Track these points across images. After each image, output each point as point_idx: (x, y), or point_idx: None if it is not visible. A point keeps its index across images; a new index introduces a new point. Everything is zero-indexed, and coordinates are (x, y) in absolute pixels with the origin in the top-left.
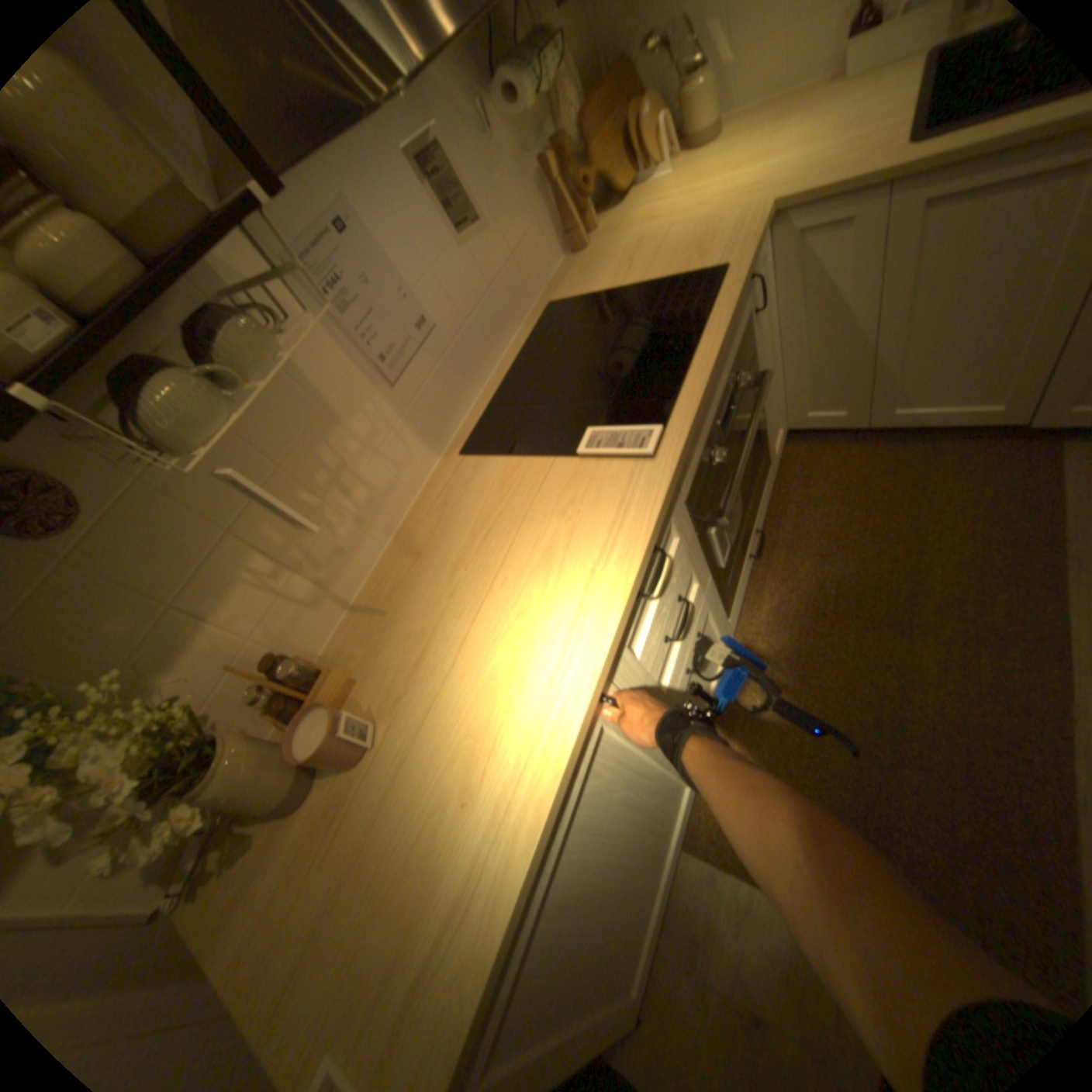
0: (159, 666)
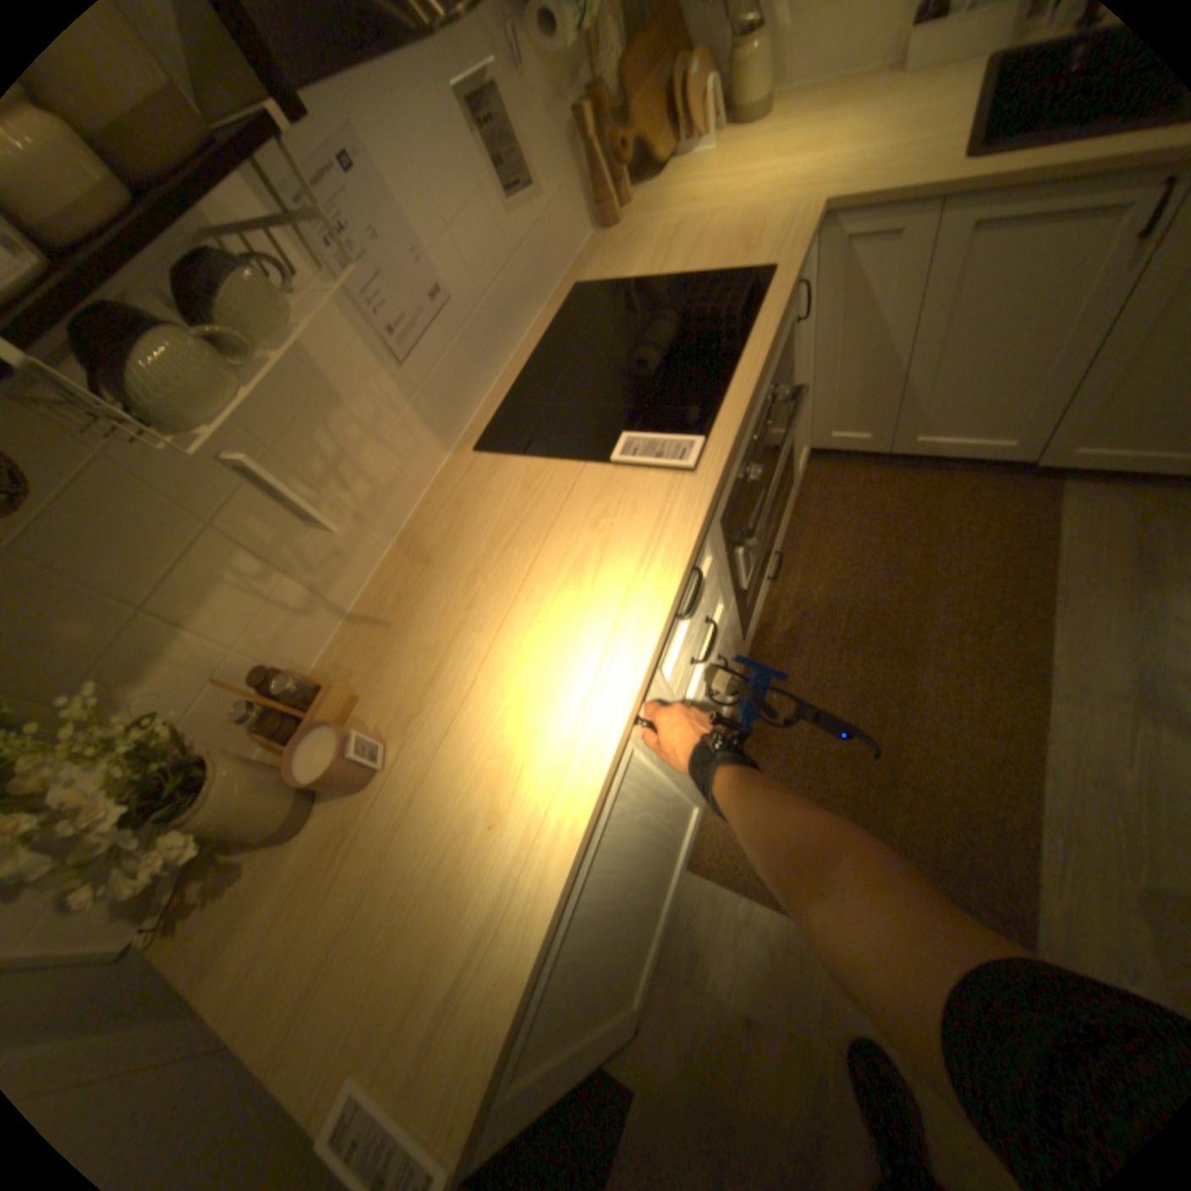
0: (132, 679)
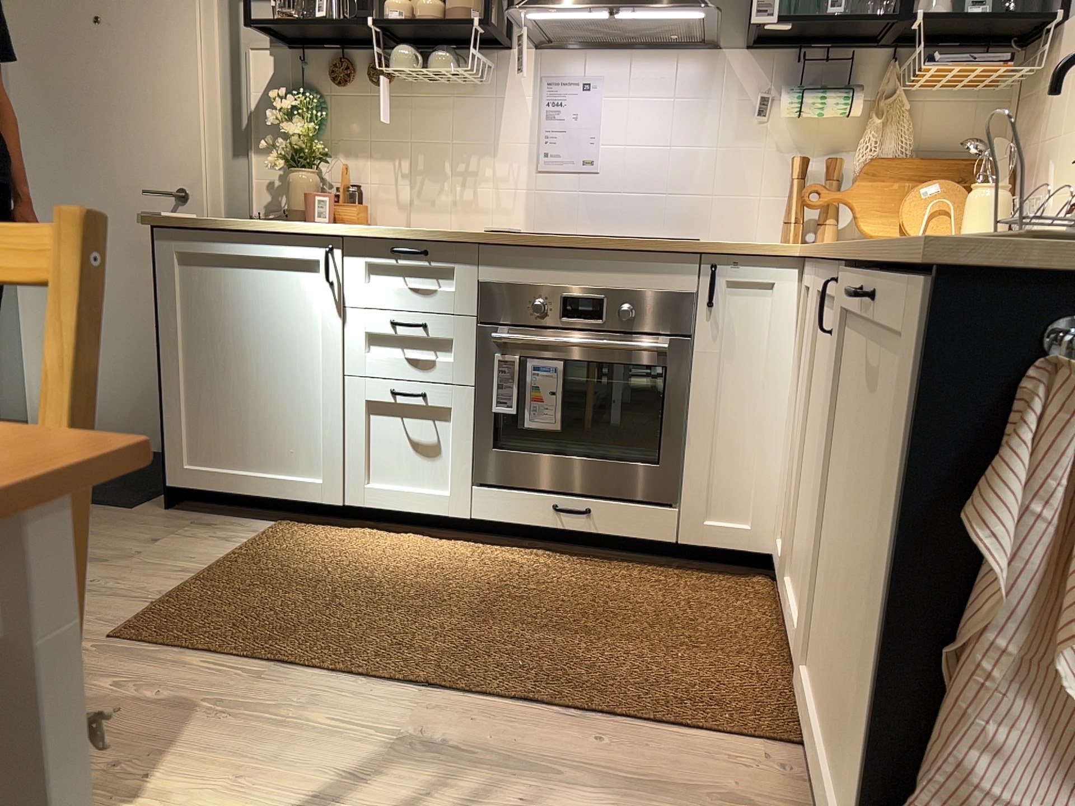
0: (345, 151)
